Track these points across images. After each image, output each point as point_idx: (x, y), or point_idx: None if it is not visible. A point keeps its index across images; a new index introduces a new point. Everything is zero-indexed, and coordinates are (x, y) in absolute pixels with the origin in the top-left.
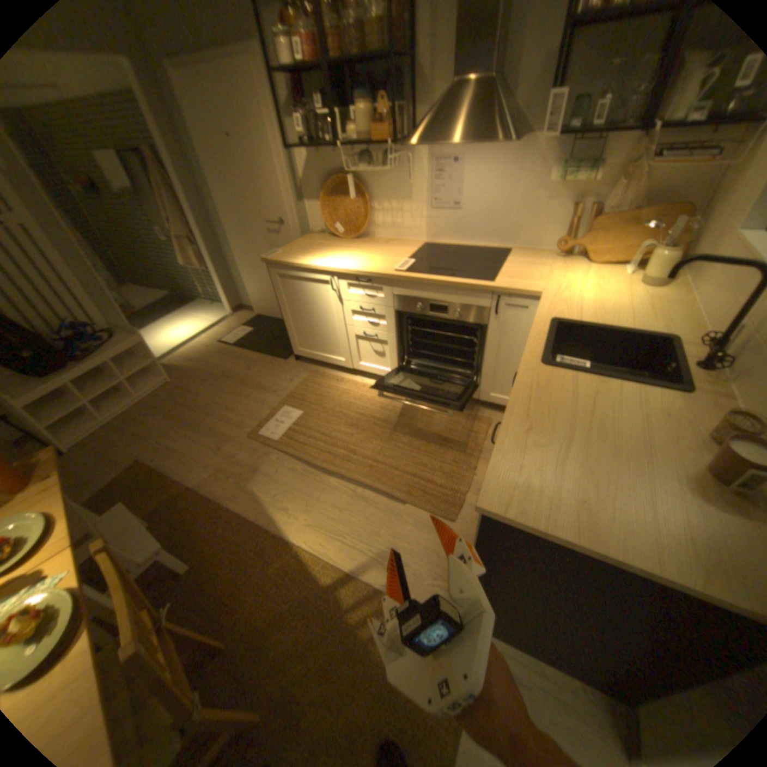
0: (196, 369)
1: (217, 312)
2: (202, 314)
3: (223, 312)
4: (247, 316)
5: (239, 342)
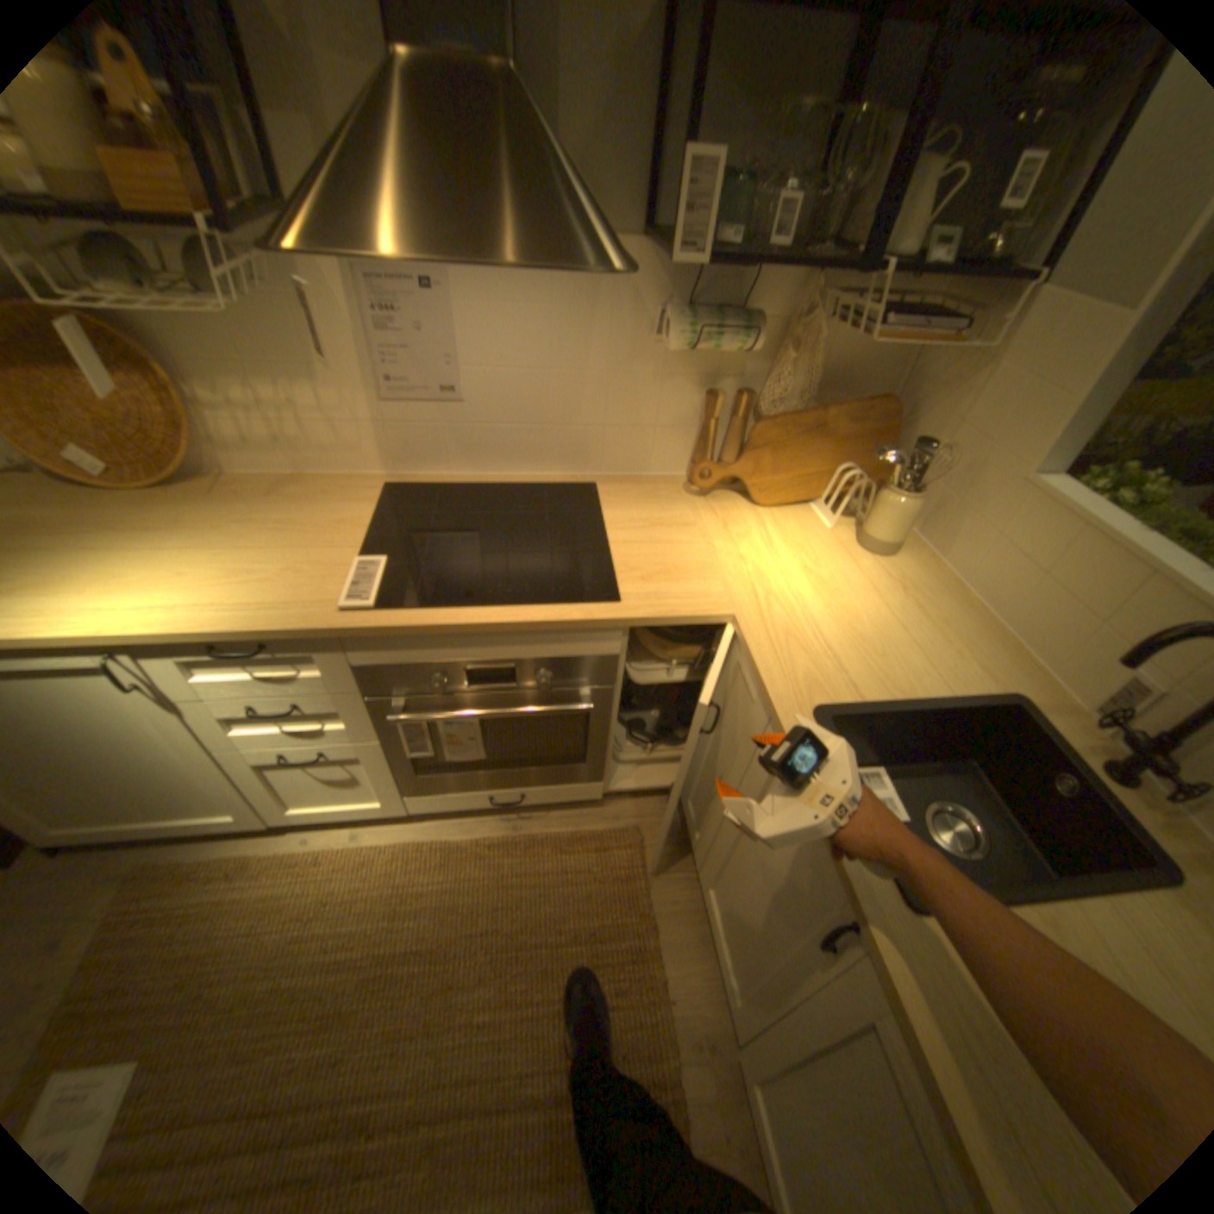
0: None
1: None
2: None
3: None
4: None
5: None
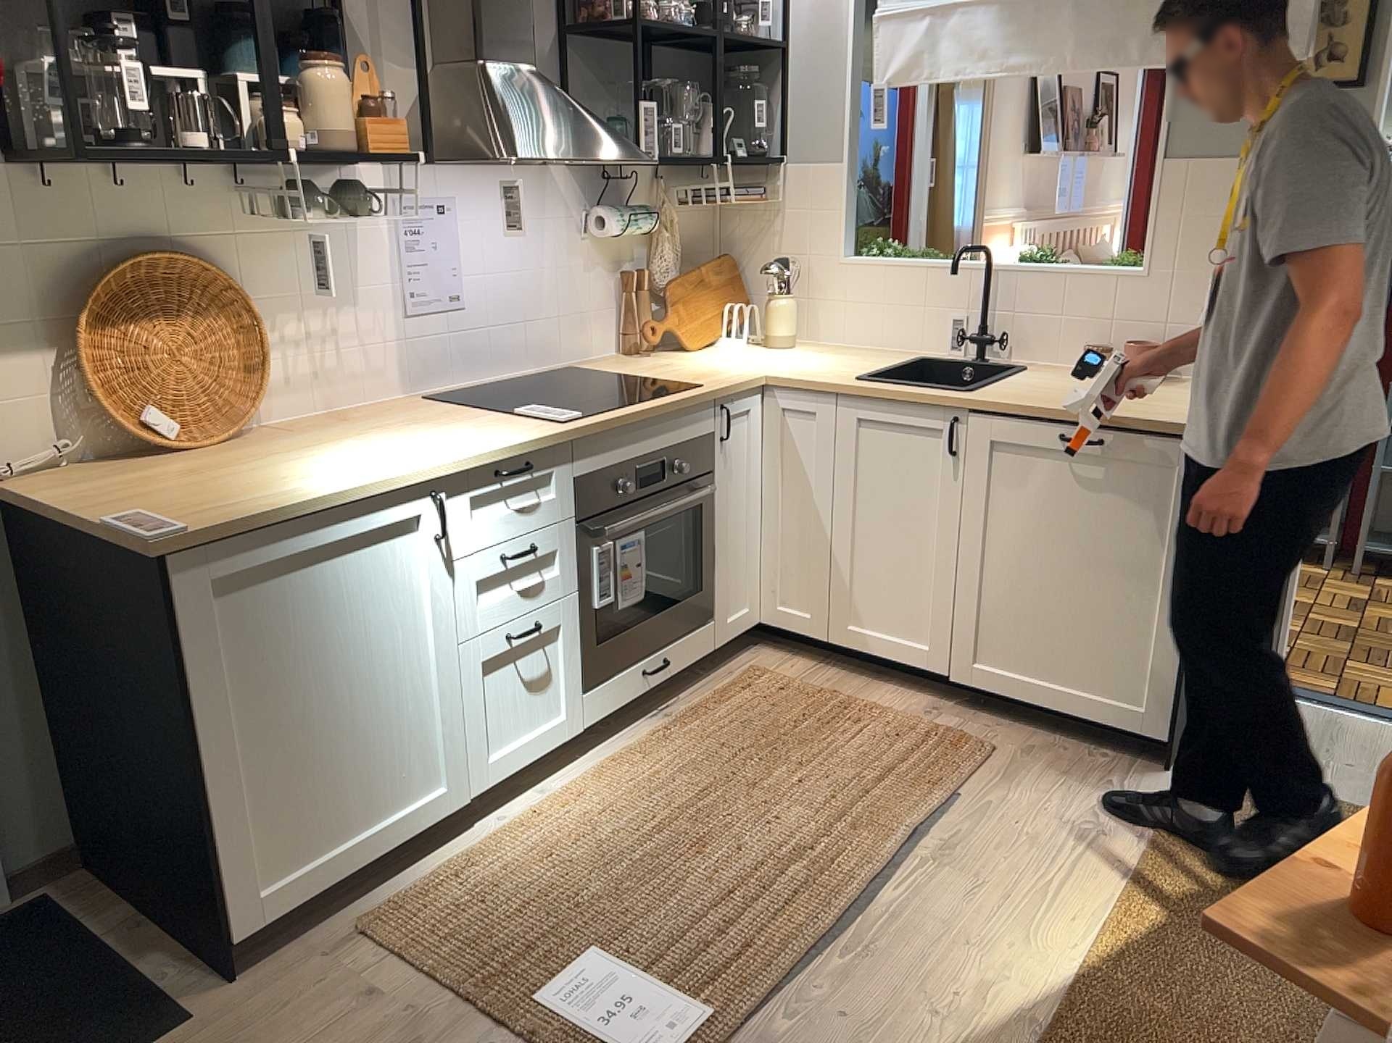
0: None
1: None
2: None
3: None
4: None
5: None
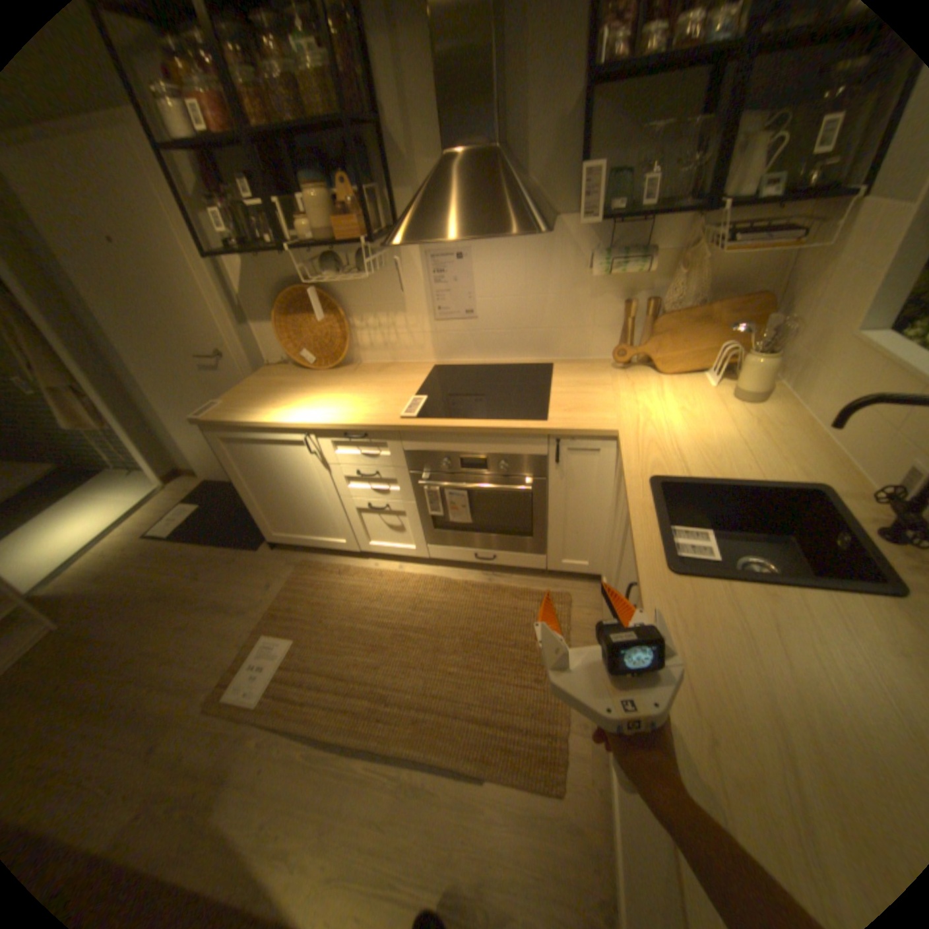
0: (105, 594)
1: (138, 486)
2: (111, 493)
3: (147, 484)
4: (186, 485)
5: (175, 531)
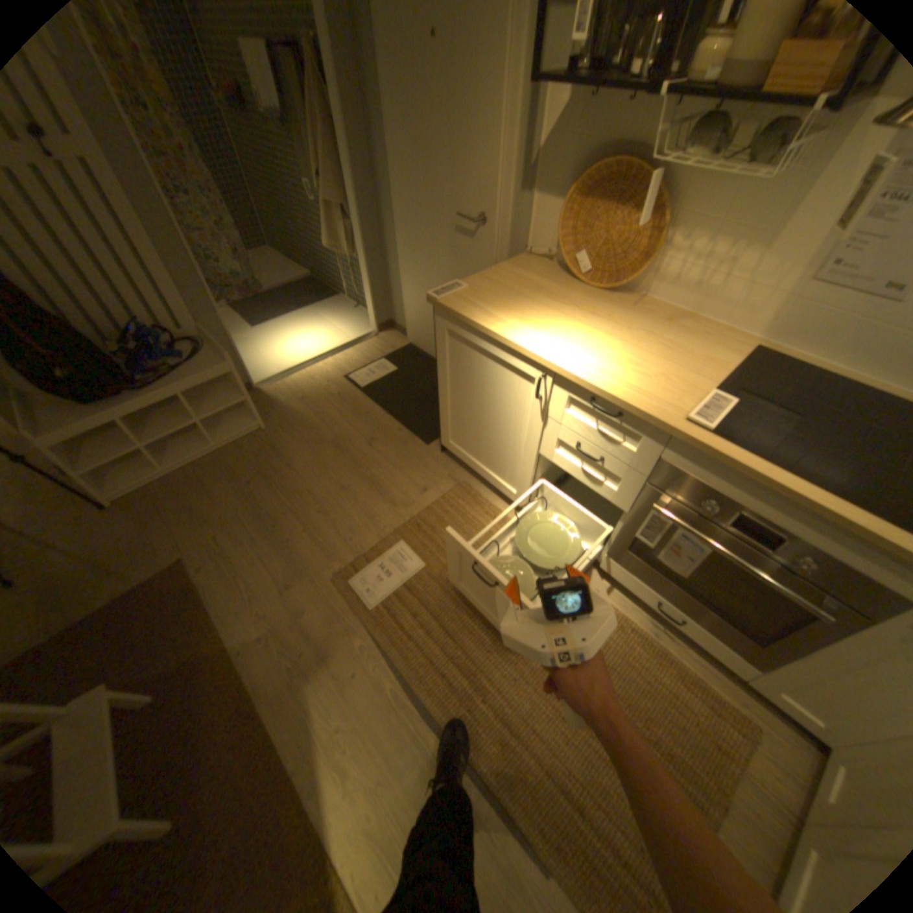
0: (302, 417)
1: (358, 323)
2: (337, 321)
3: (365, 325)
4: (394, 342)
5: (371, 386)
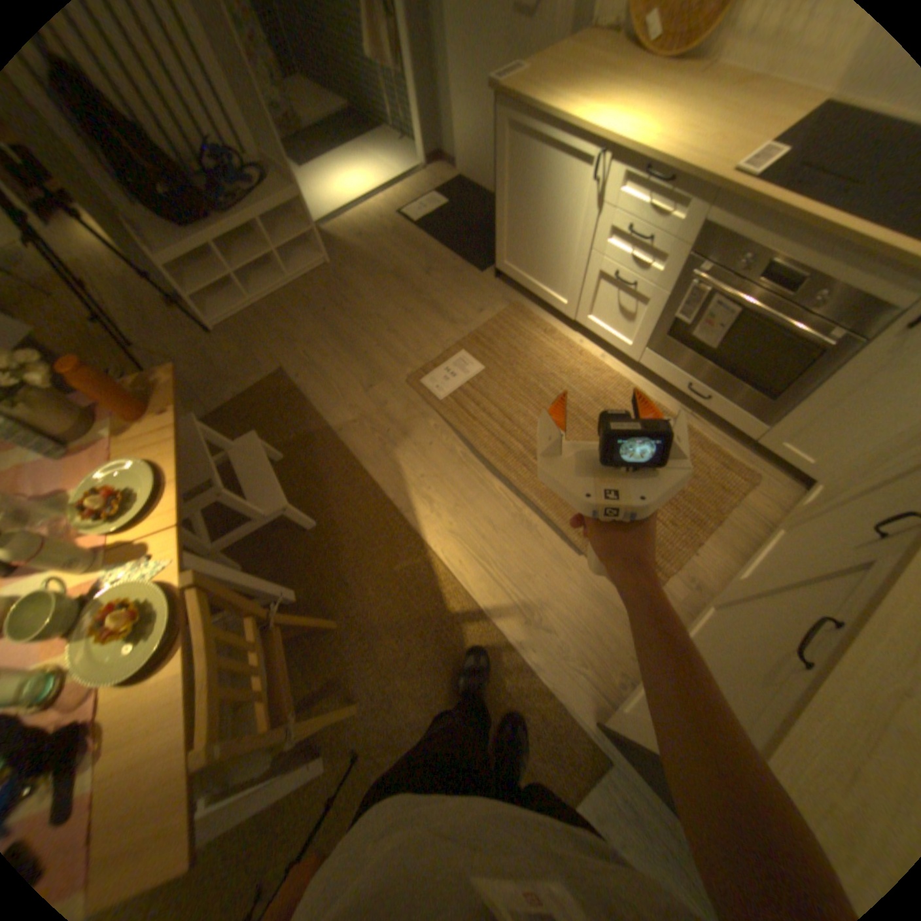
0: (361, 253)
1: (403, 157)
2: (381, 156)
3: (411, 159)
4: (442, 175)
5: (422, 221)
